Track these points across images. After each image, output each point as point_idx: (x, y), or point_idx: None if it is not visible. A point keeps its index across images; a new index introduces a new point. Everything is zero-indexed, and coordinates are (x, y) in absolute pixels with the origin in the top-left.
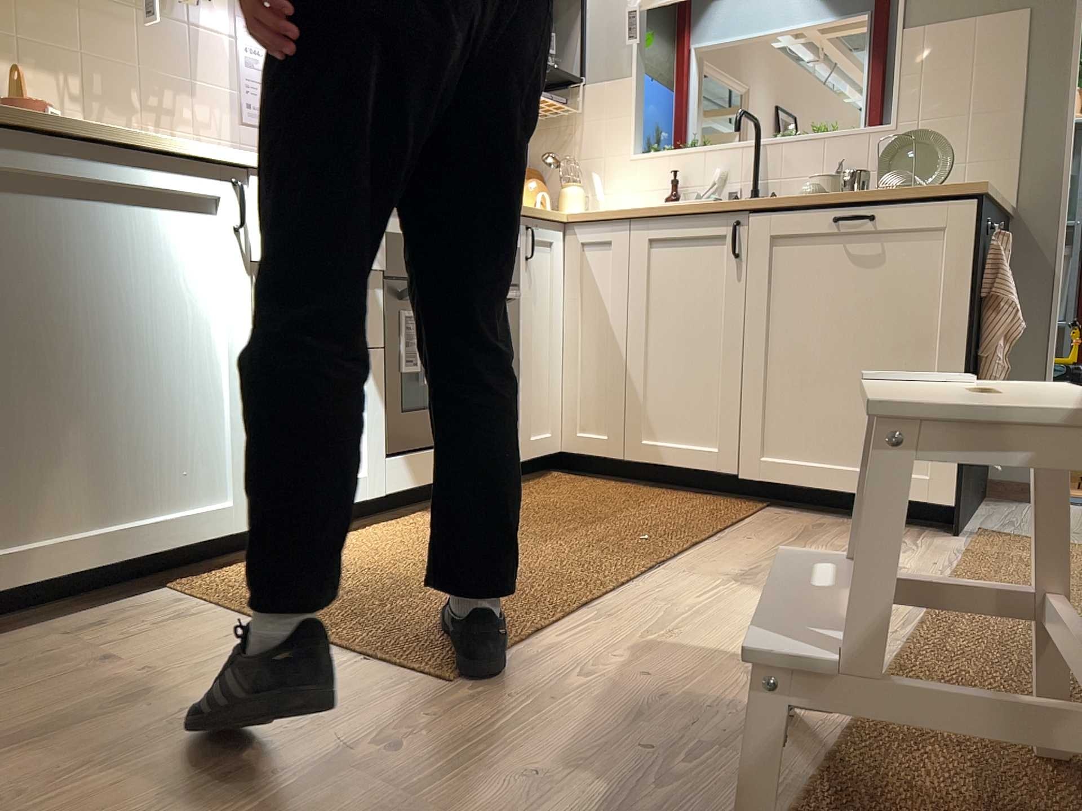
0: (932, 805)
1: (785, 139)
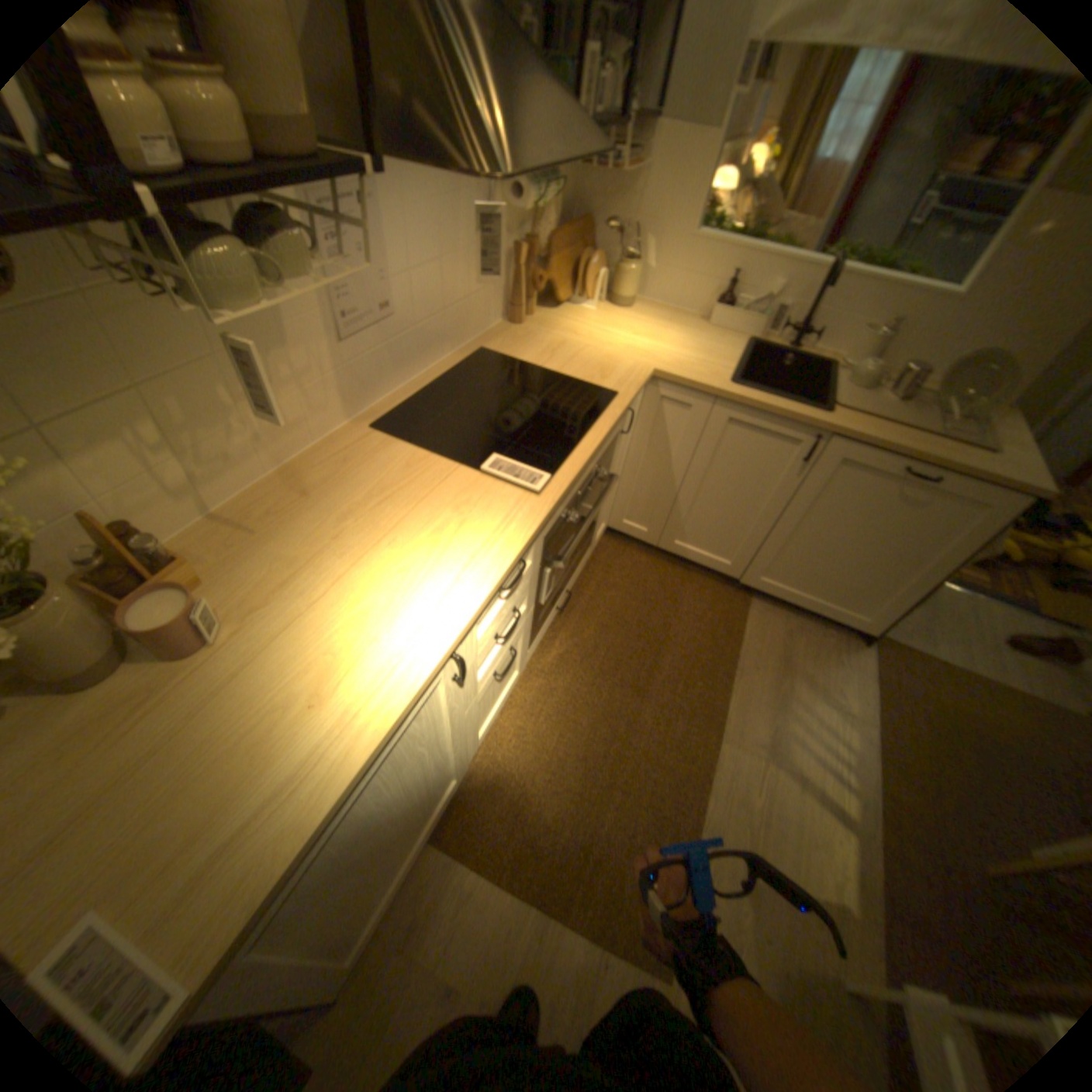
0: None
1: (852, 250)
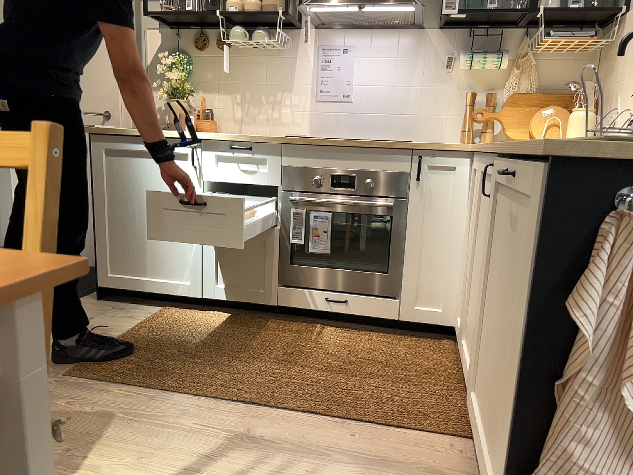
0: None
1: None
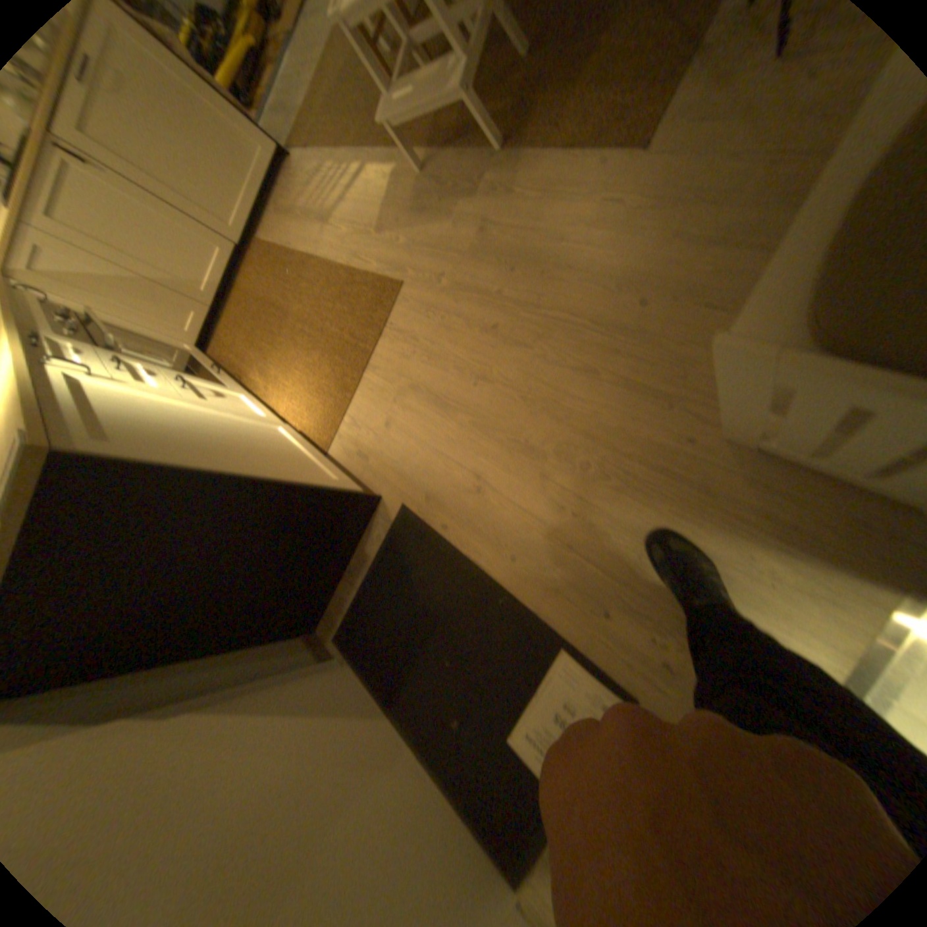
0: (463, 110)
1: None
